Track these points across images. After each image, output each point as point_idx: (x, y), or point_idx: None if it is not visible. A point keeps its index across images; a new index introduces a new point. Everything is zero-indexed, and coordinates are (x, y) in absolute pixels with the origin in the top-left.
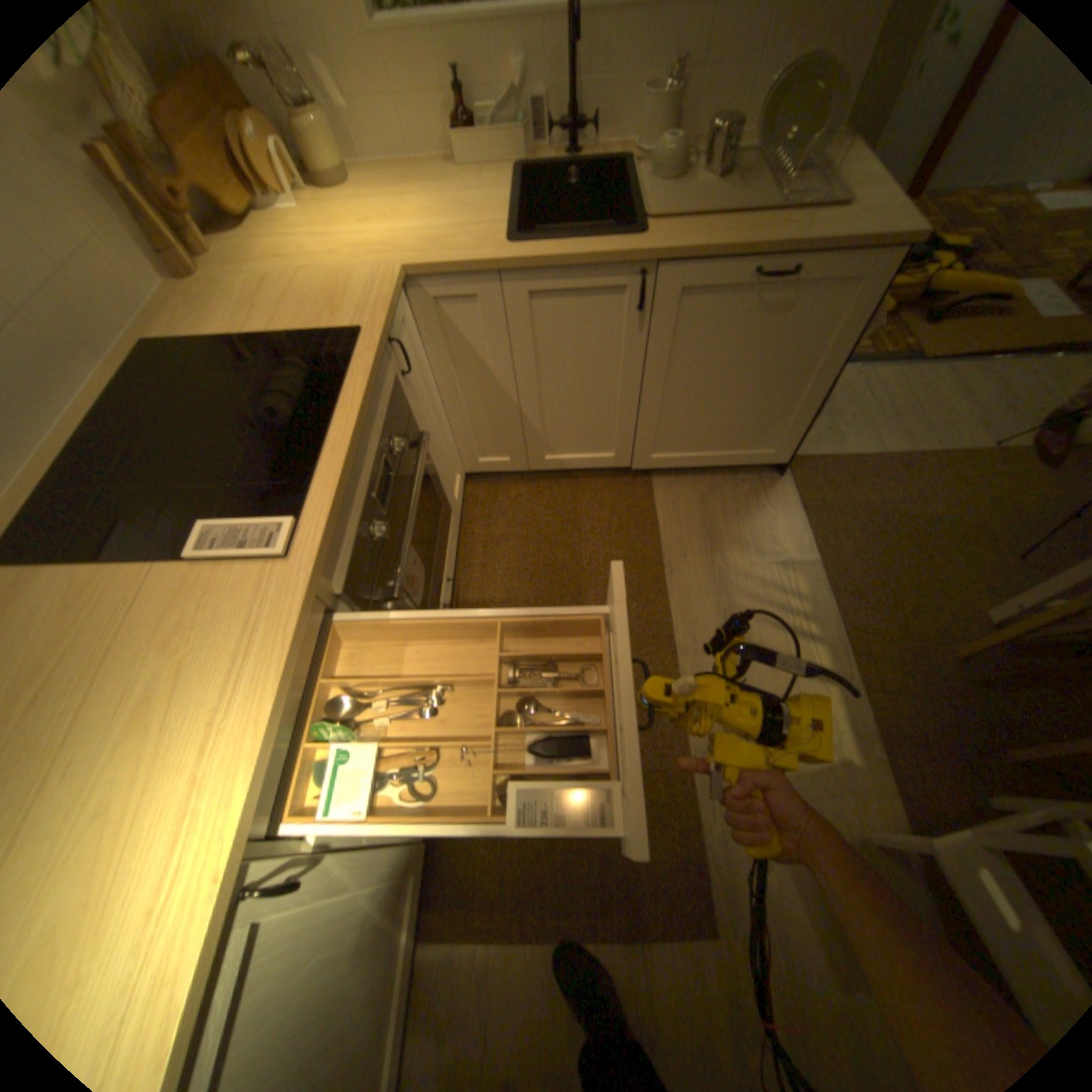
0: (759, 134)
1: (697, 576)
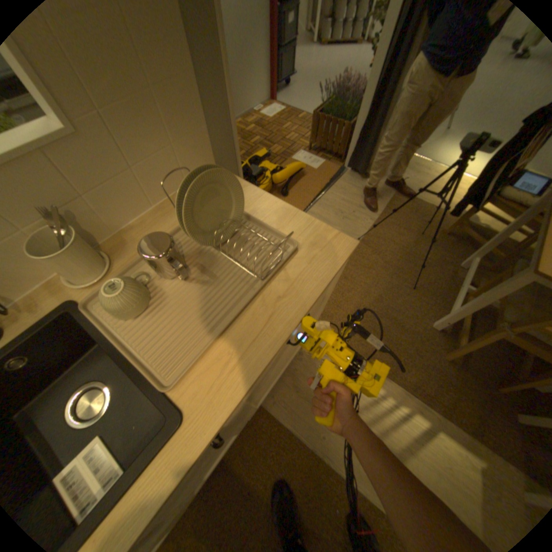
0: (167, 203)
1: (341, 444)
